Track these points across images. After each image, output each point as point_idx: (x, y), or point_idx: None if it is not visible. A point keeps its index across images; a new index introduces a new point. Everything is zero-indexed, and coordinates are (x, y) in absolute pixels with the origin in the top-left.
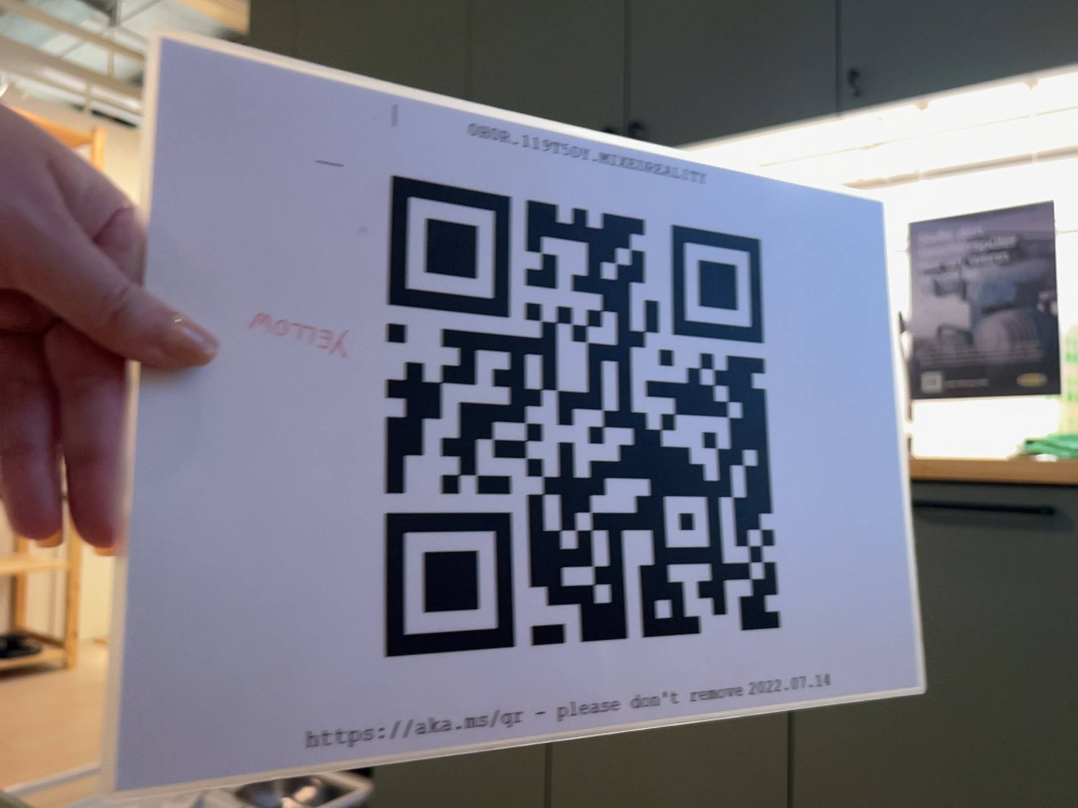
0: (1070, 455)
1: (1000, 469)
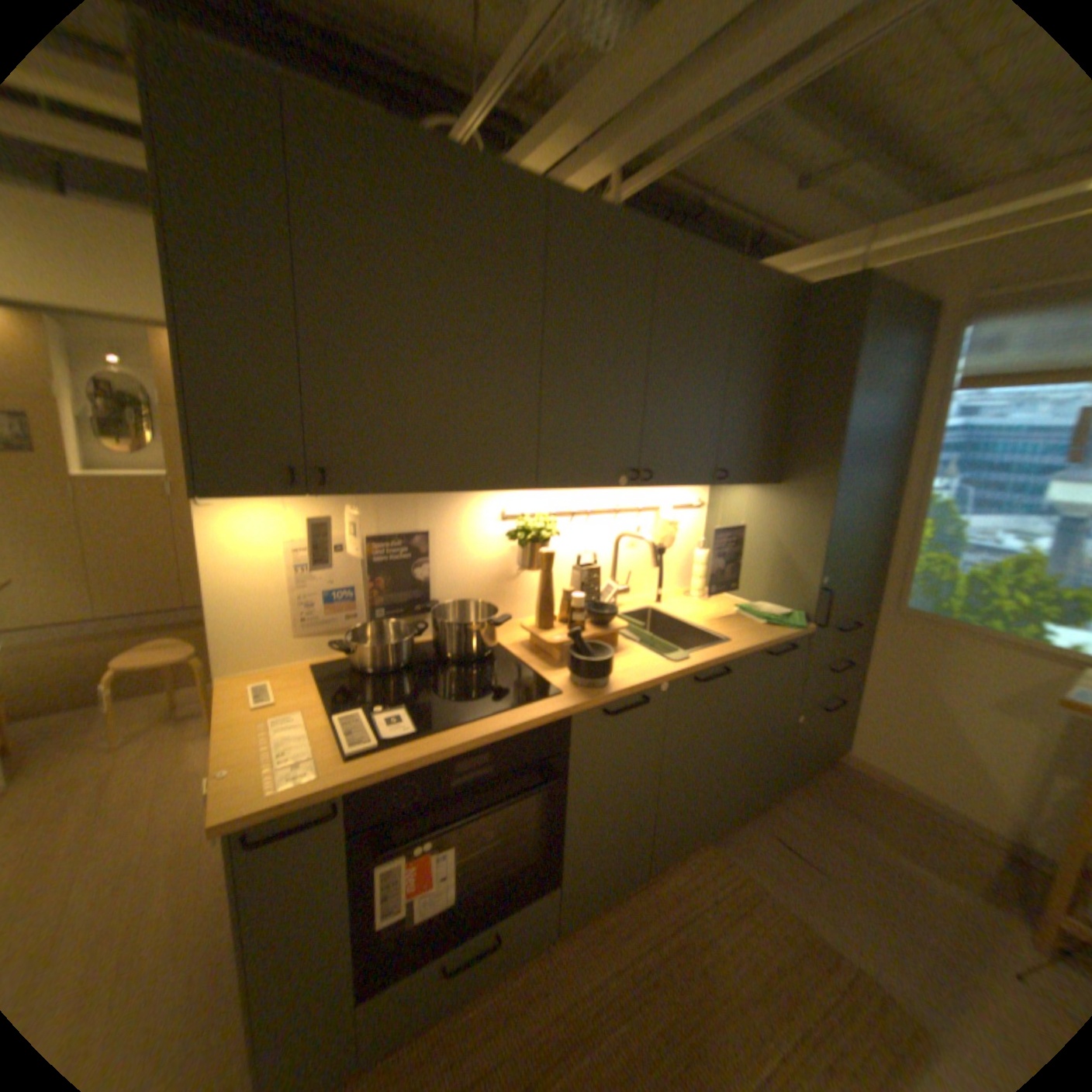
0: (788, 626)
1: (780, 635)
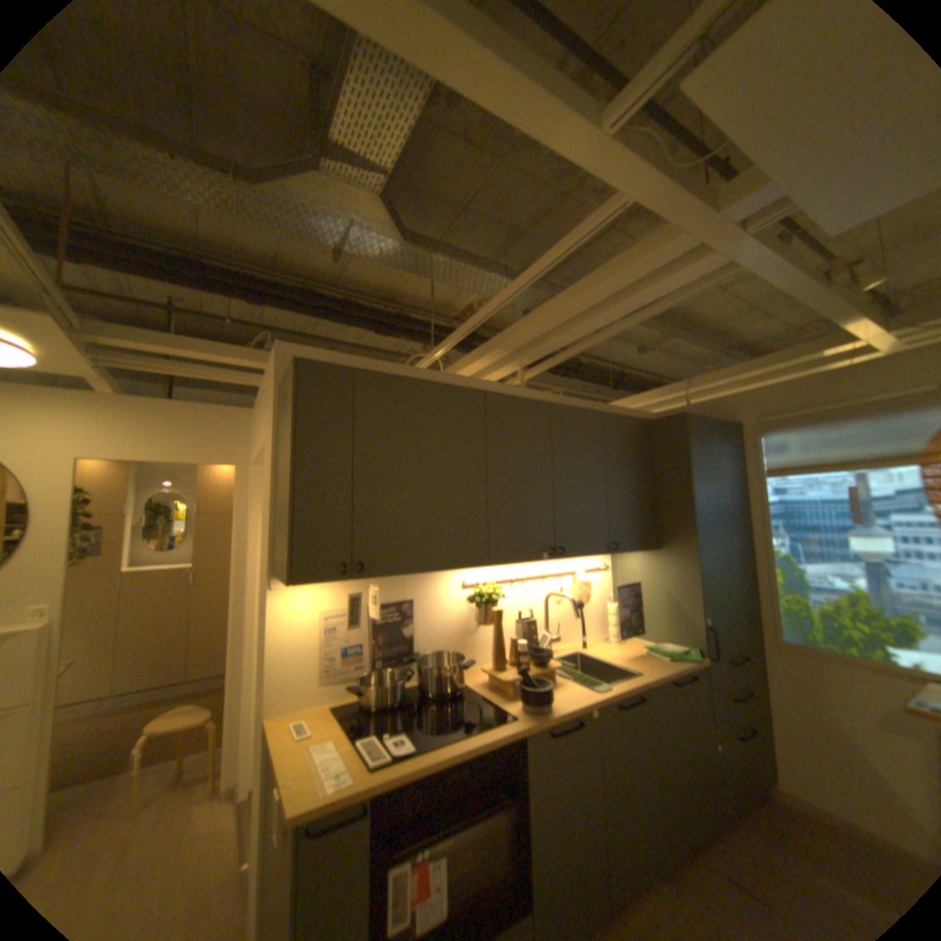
0: (688, 662)
1: (683, 670)
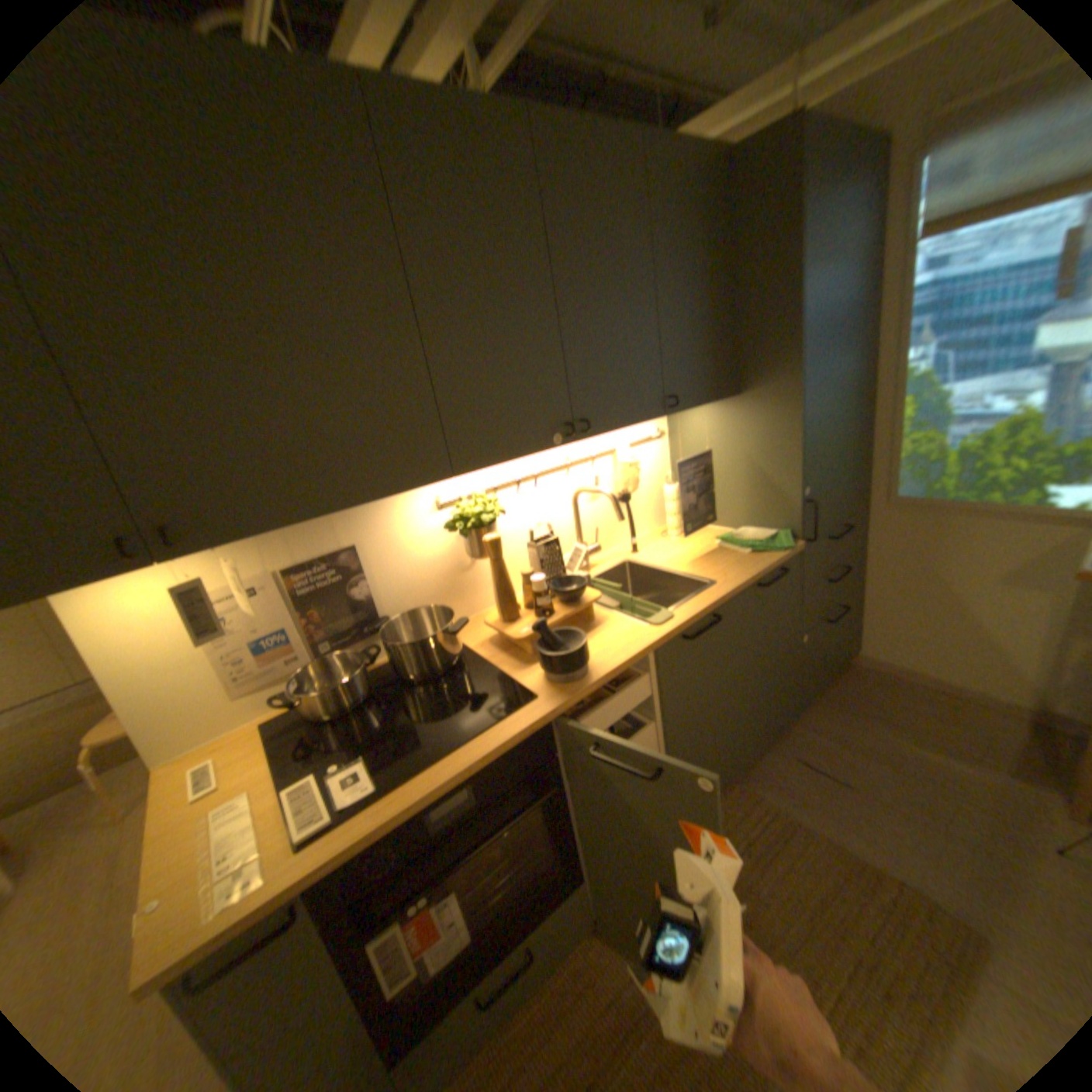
0: (774, 550)
1: (767, 563)
